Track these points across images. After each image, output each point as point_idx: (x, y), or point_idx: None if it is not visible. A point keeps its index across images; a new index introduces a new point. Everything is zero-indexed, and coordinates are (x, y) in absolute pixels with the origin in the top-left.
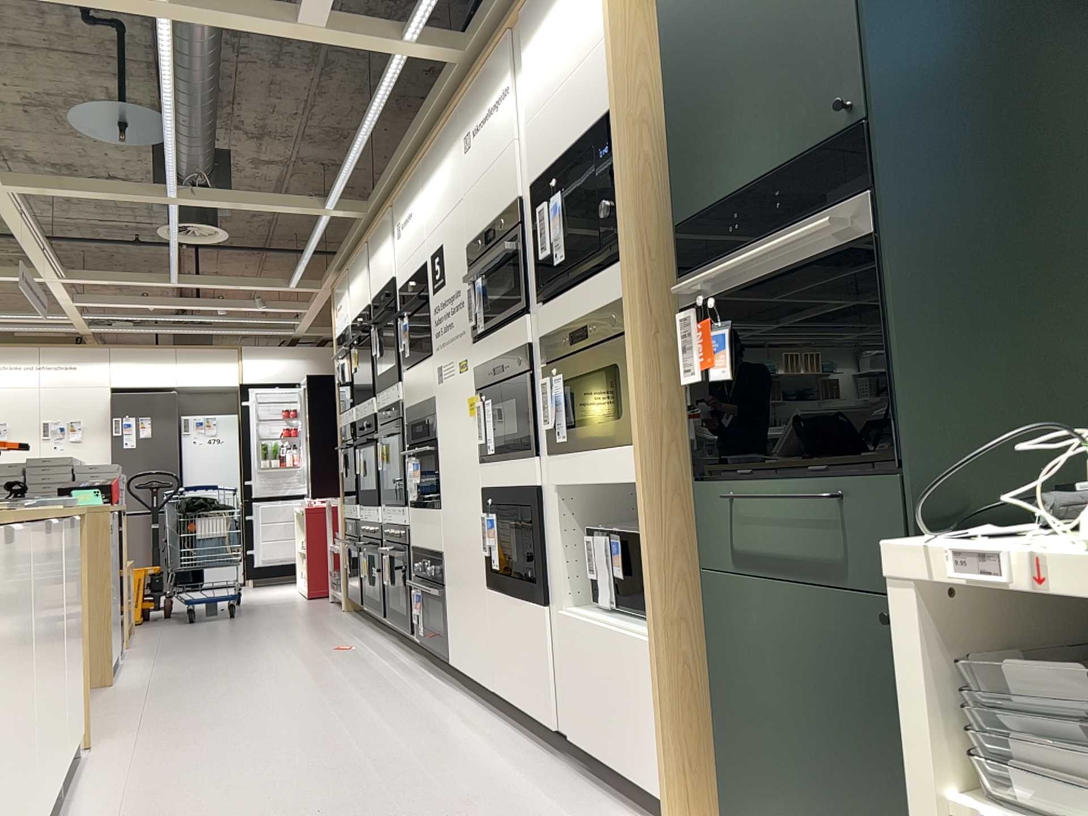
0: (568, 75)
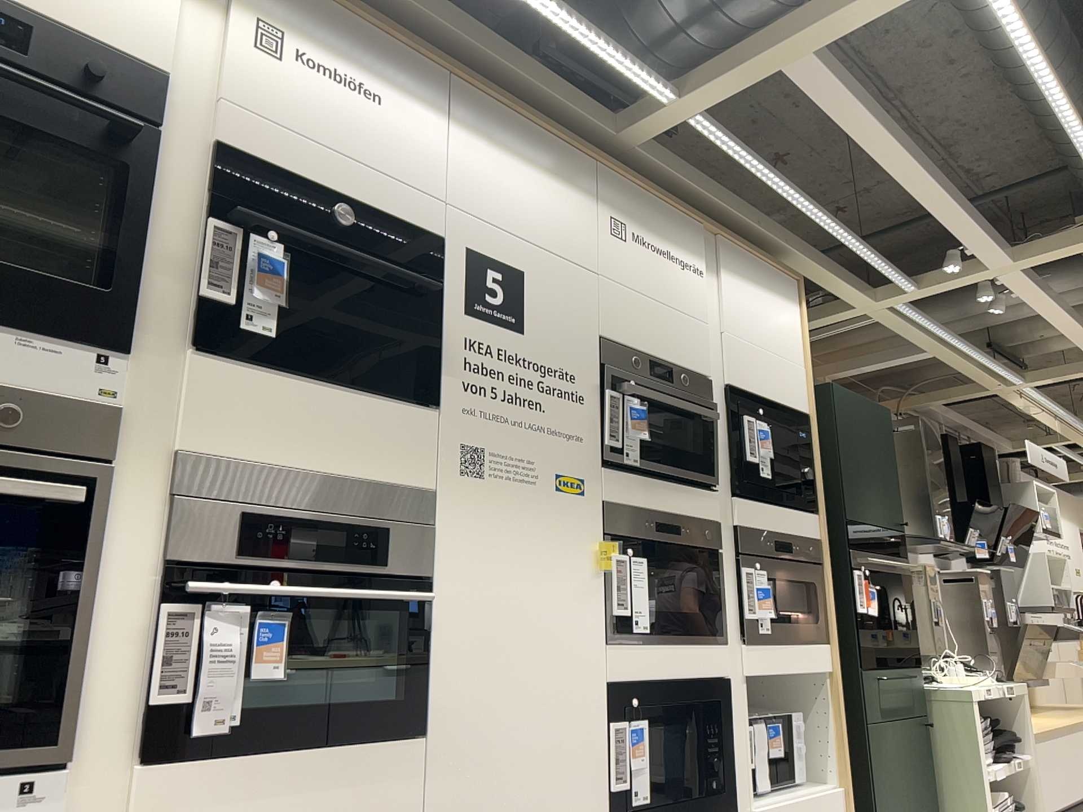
0: (770, 348)
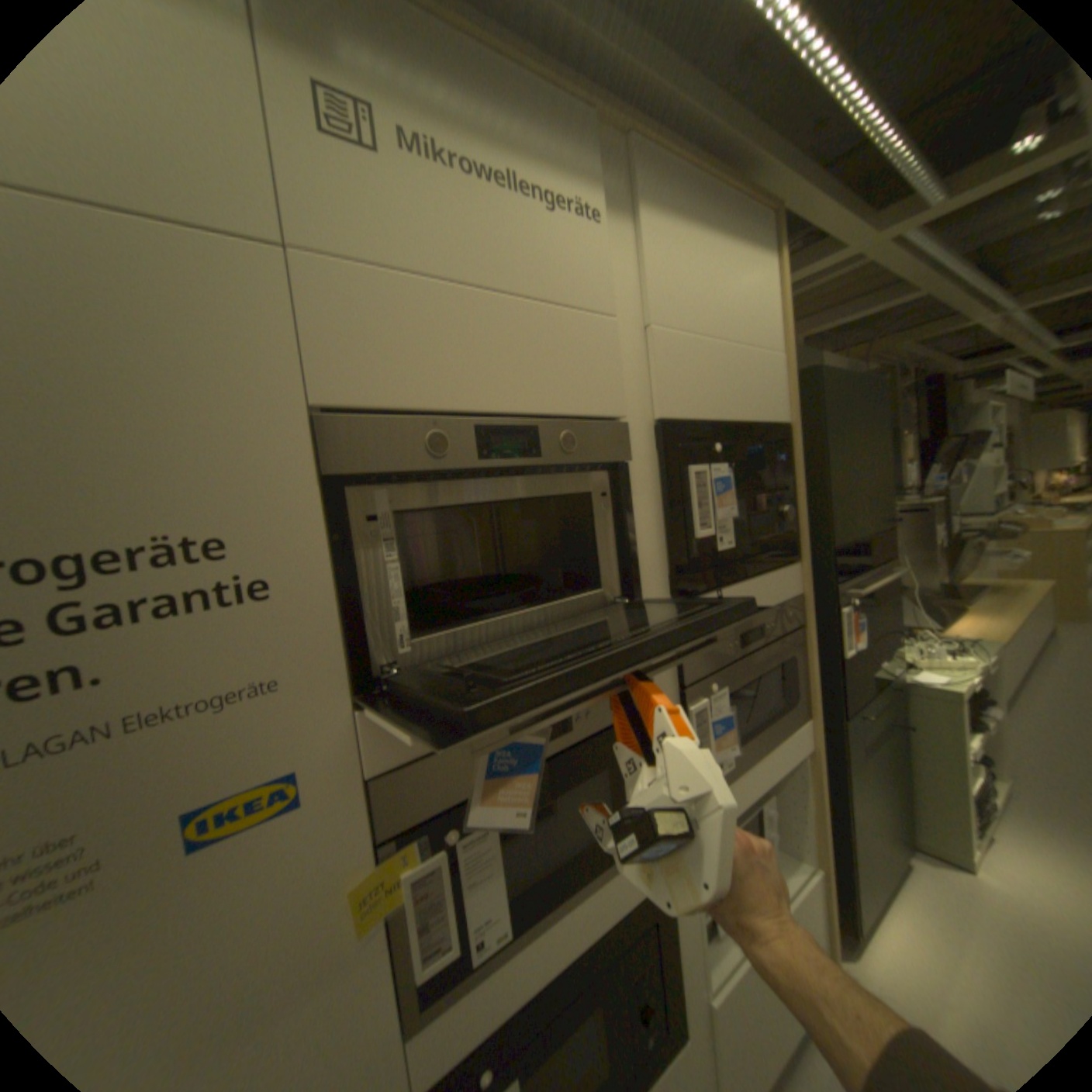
0: (733, 337)
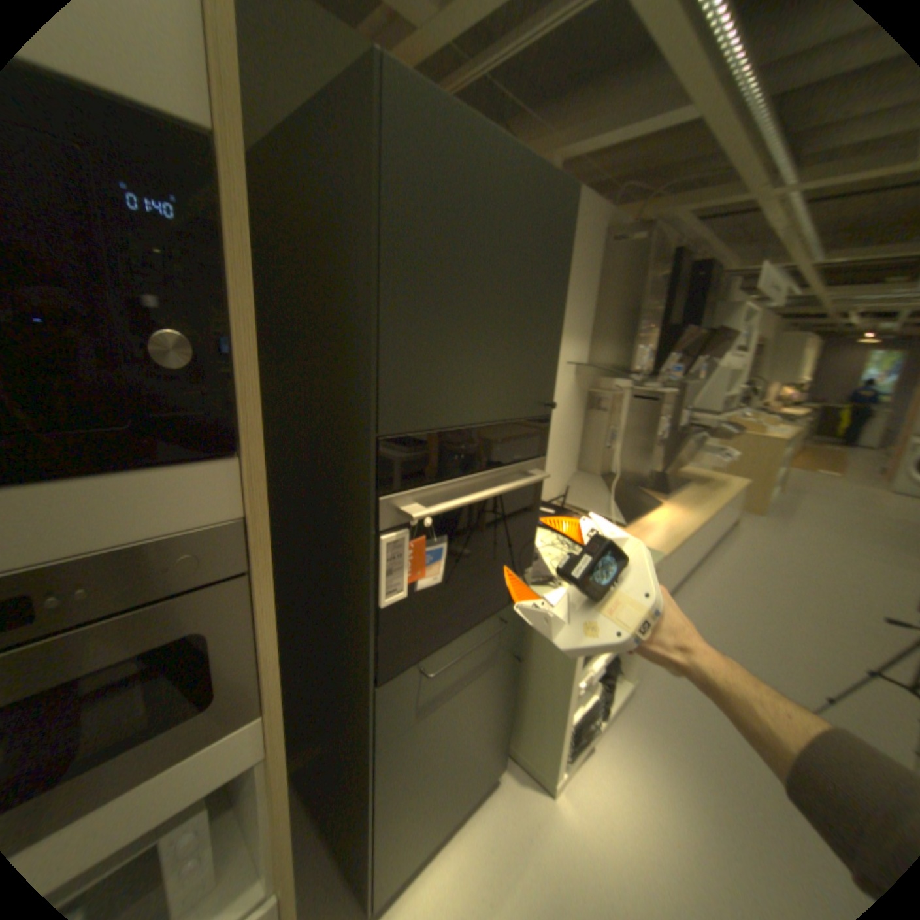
0: None
